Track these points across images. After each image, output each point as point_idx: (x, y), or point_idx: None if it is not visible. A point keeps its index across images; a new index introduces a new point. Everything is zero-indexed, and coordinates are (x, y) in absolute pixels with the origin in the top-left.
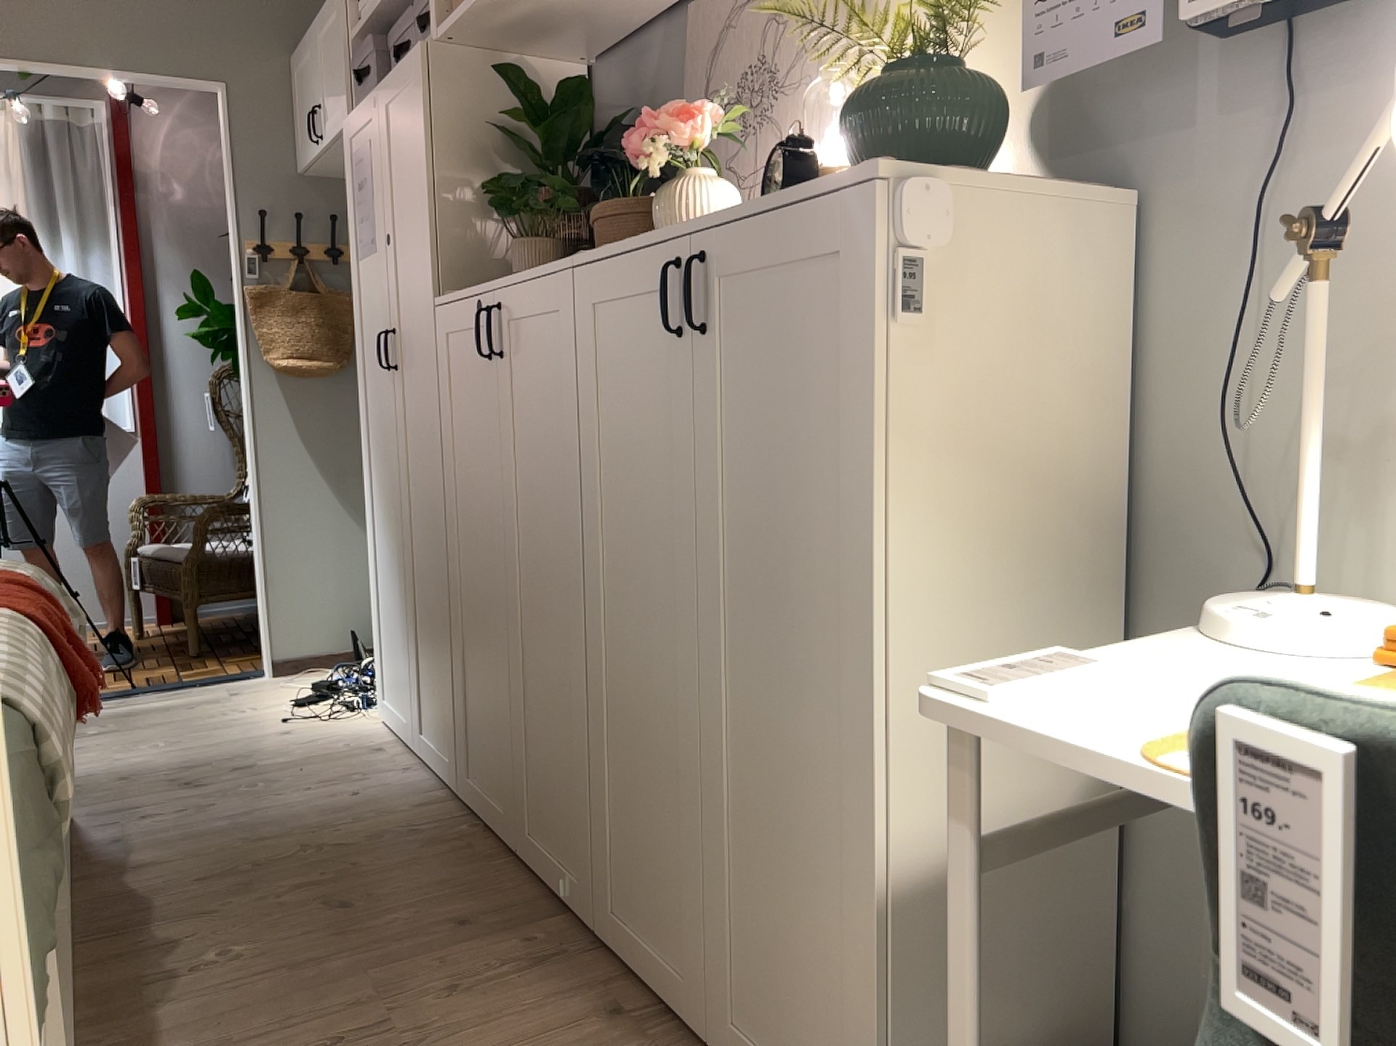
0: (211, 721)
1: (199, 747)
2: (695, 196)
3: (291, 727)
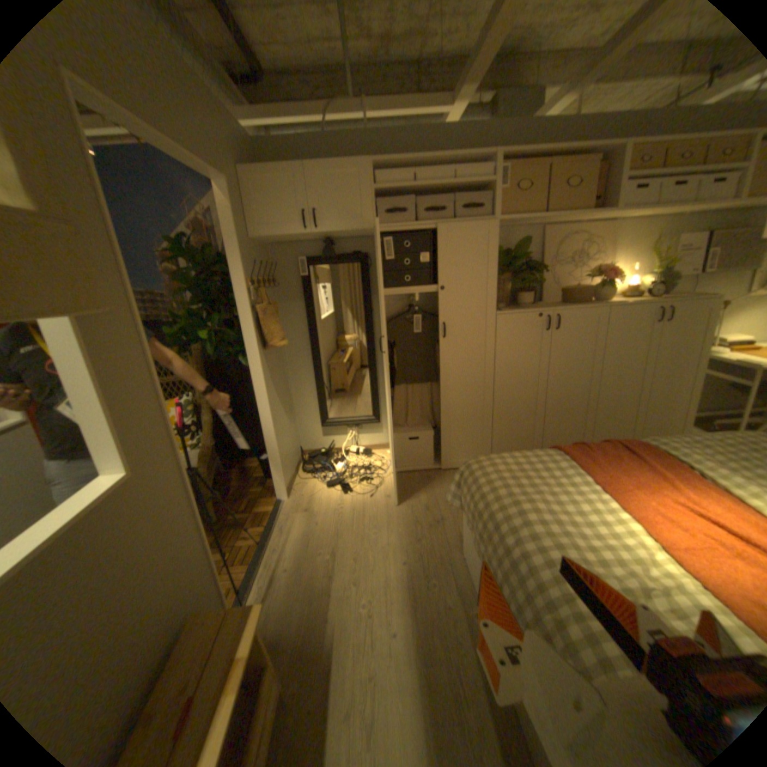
0: (347, 518)
1: (388, 520)
2: (616, 289)
3: (380, 496)
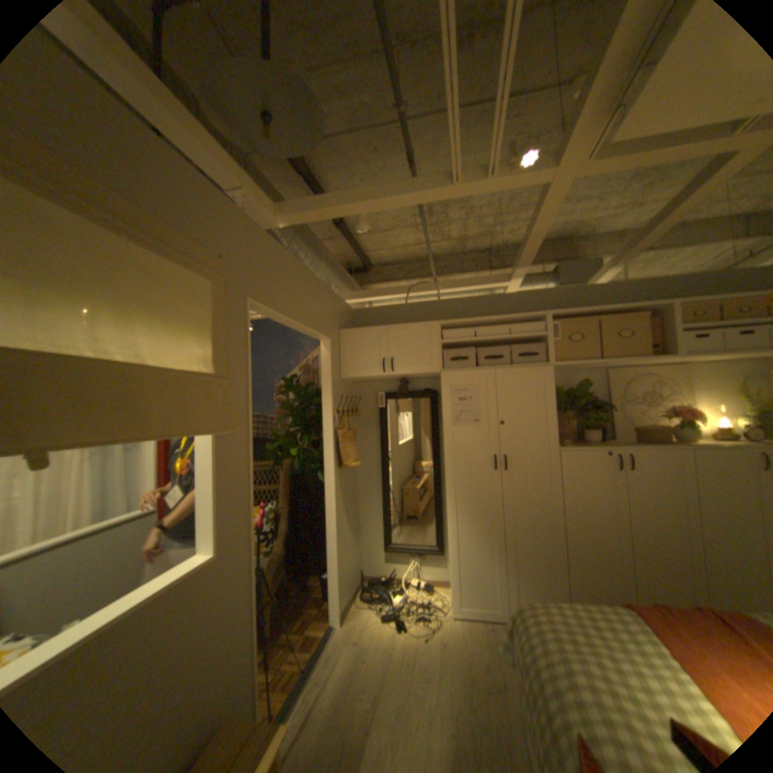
0: (396, 663)
1: (441, 676)
2: (700, 431)
3: (435, 644)
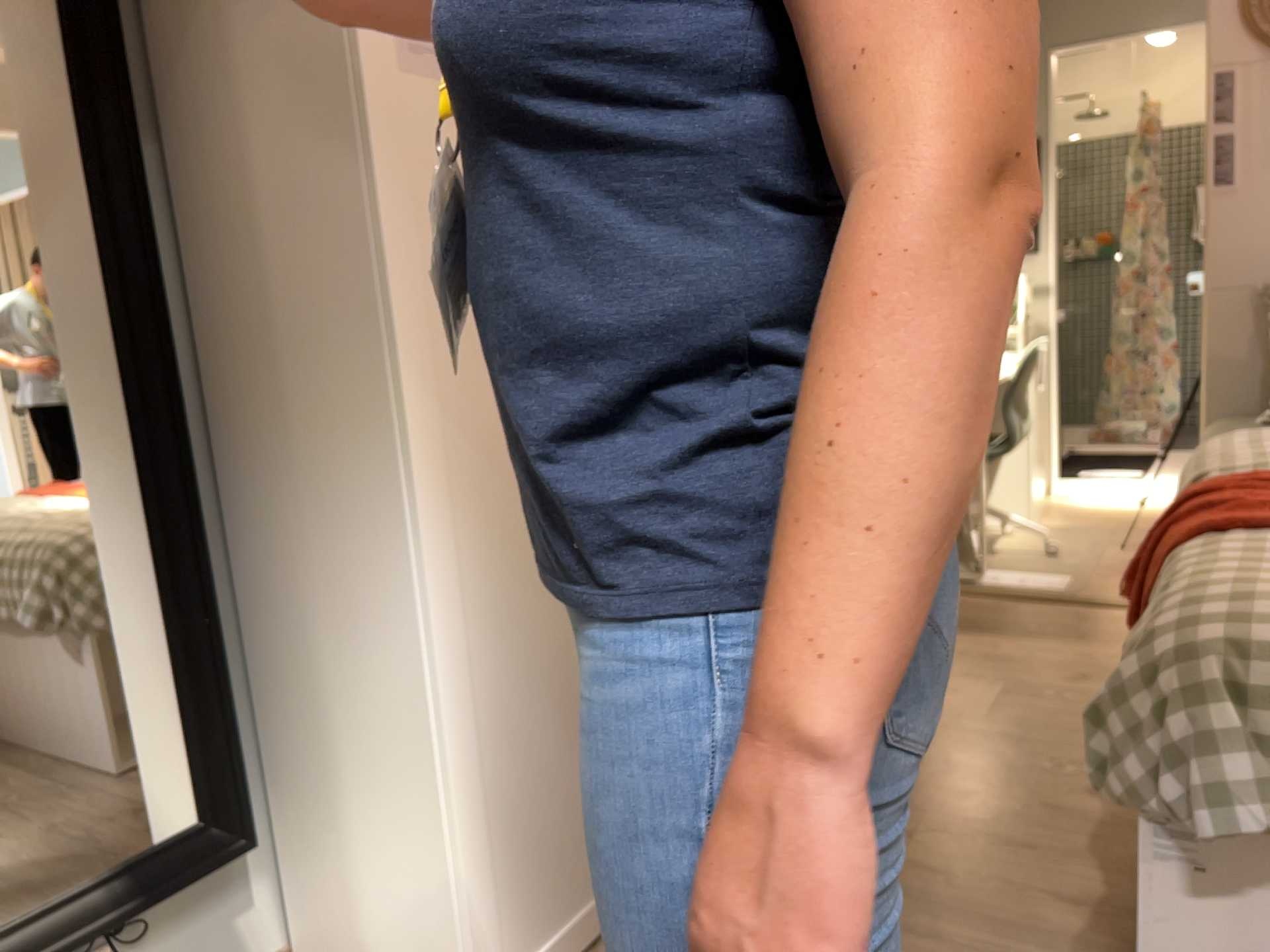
0: None
1: None
2: None
3: None
